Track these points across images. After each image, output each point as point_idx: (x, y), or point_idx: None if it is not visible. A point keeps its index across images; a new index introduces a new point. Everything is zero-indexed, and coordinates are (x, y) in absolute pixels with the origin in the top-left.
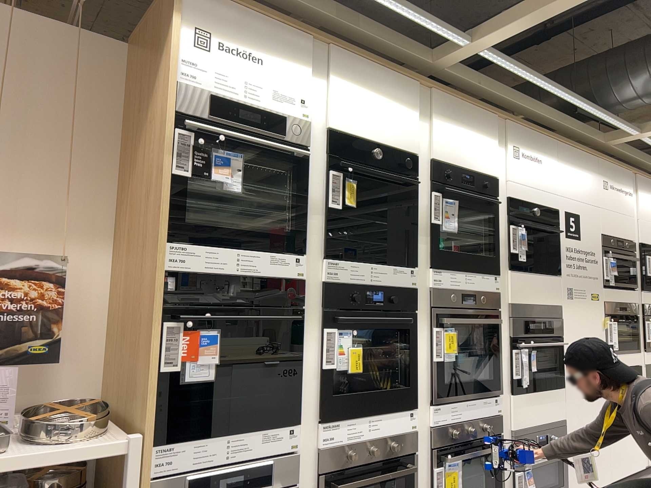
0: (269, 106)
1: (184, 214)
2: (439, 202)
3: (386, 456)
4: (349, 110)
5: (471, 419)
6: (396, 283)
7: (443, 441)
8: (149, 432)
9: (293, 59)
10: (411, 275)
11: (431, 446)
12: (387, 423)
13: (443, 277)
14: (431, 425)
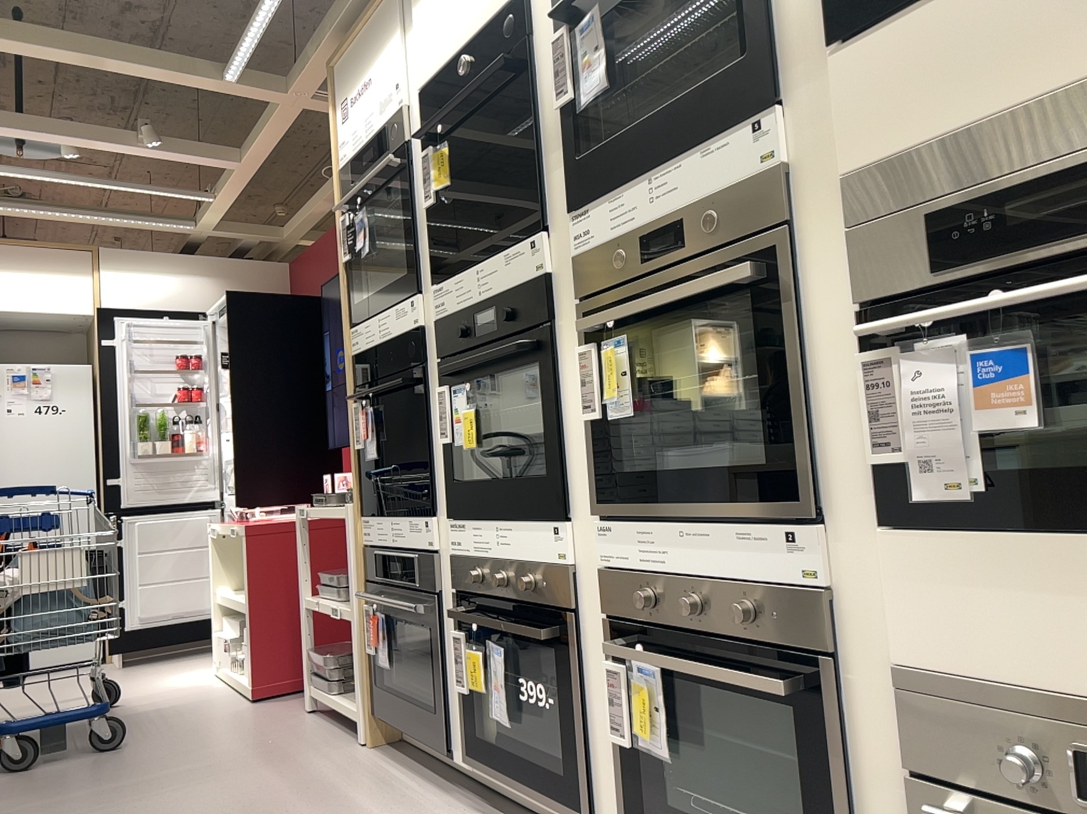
0: (377, 128)
1: (353, 296)
2: (561, 51)
3: (524, 599)
4: (430, 38)
5: (701, 575)
6: (509, 280)
7: (623, 608)
8: (356, 503)
9: (385, 42)
10: (529, 250)
11: (606, 611)
12: (518, 538)
13: (590, 219)
14: (602, 565)
